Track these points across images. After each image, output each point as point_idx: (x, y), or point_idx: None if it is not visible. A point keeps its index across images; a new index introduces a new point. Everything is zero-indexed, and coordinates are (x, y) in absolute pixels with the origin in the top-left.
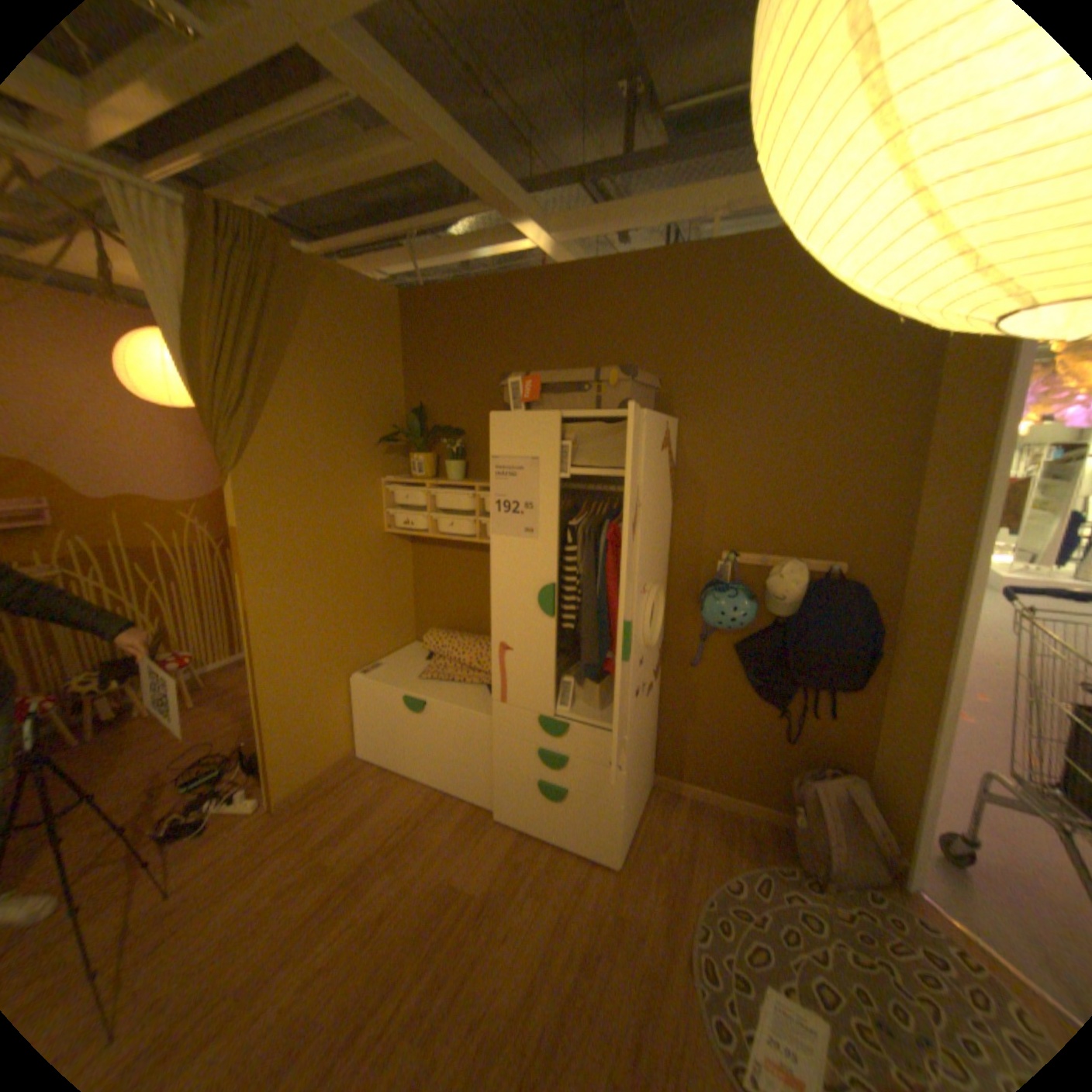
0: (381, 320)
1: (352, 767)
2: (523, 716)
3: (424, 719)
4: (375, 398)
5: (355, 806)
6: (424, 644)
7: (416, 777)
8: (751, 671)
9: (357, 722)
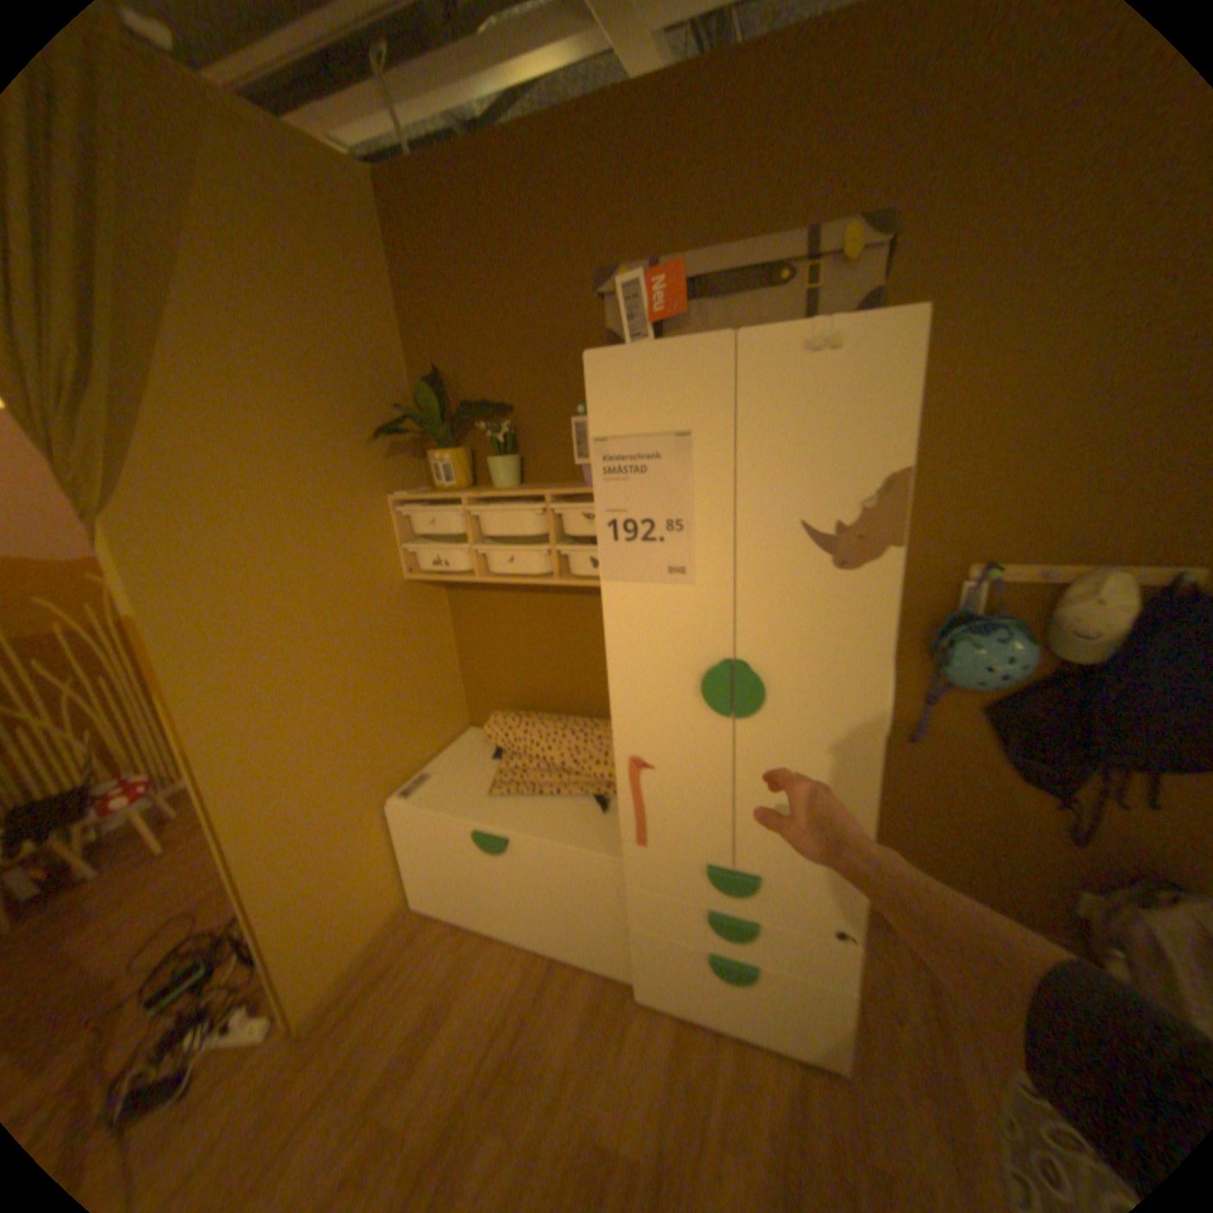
0: (346, 221)
1: (407, 926)
2: (676, 864)
3: (507, 861)
4: (358, 362)
5: (421, 999)
6: (486, 736)
7: (504, 935)
8: (1015, 745)
9: (404, 863)
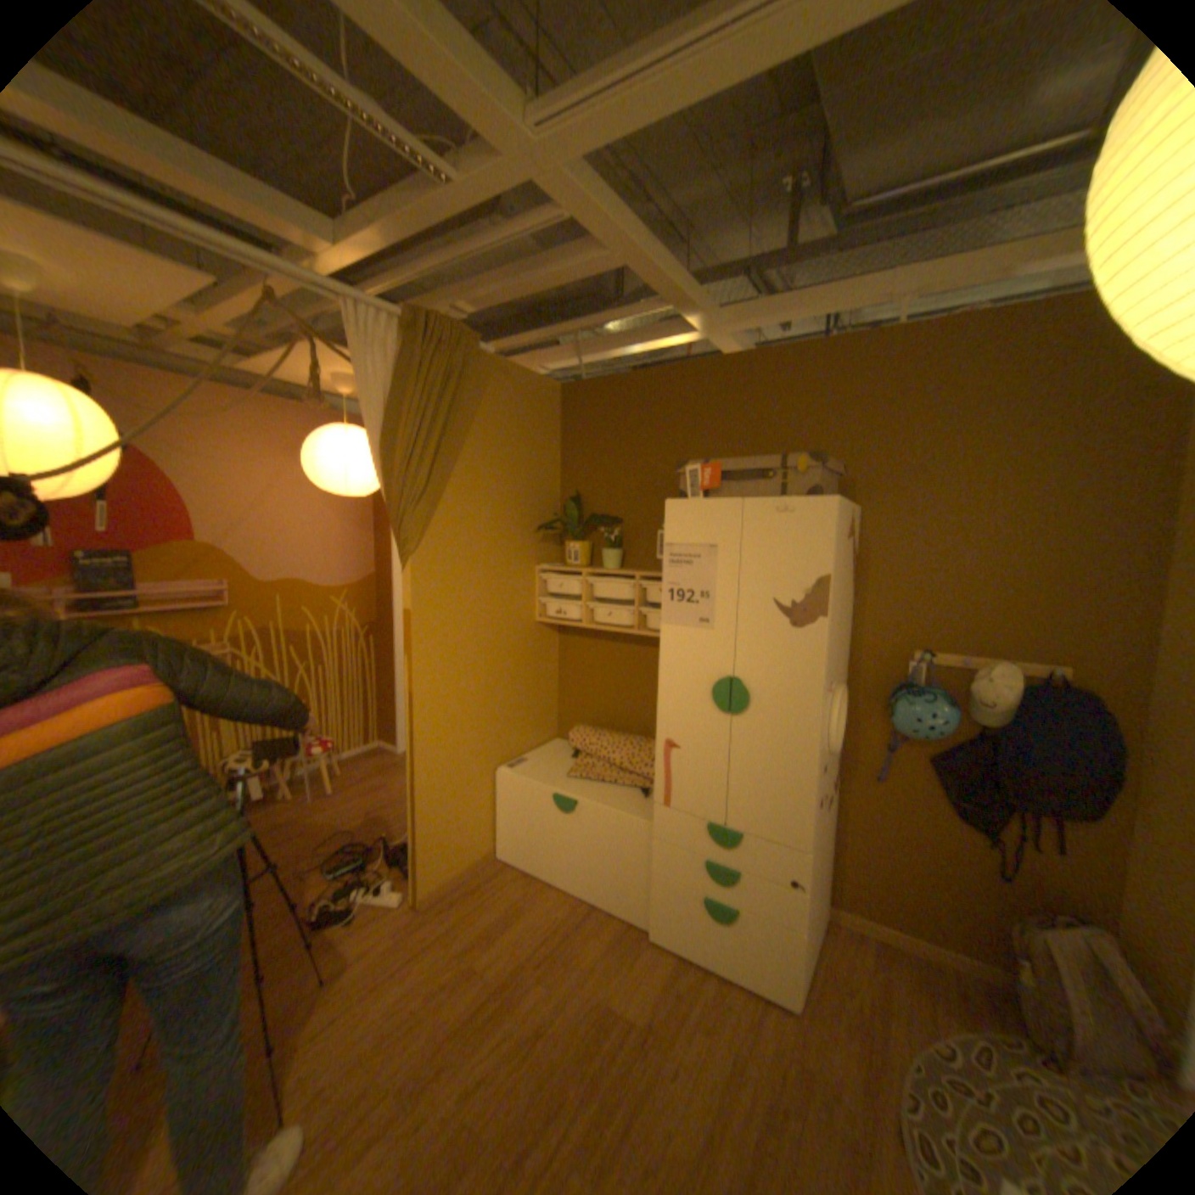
0: (543, 412)
1: (493, 869)
2: (688, 823)
3: (574, 821)
4: (535, 487)
5: (499, 911)
6: (569, 741)
7: (561, 886)
8: (953, 791)
9: (500, 820)
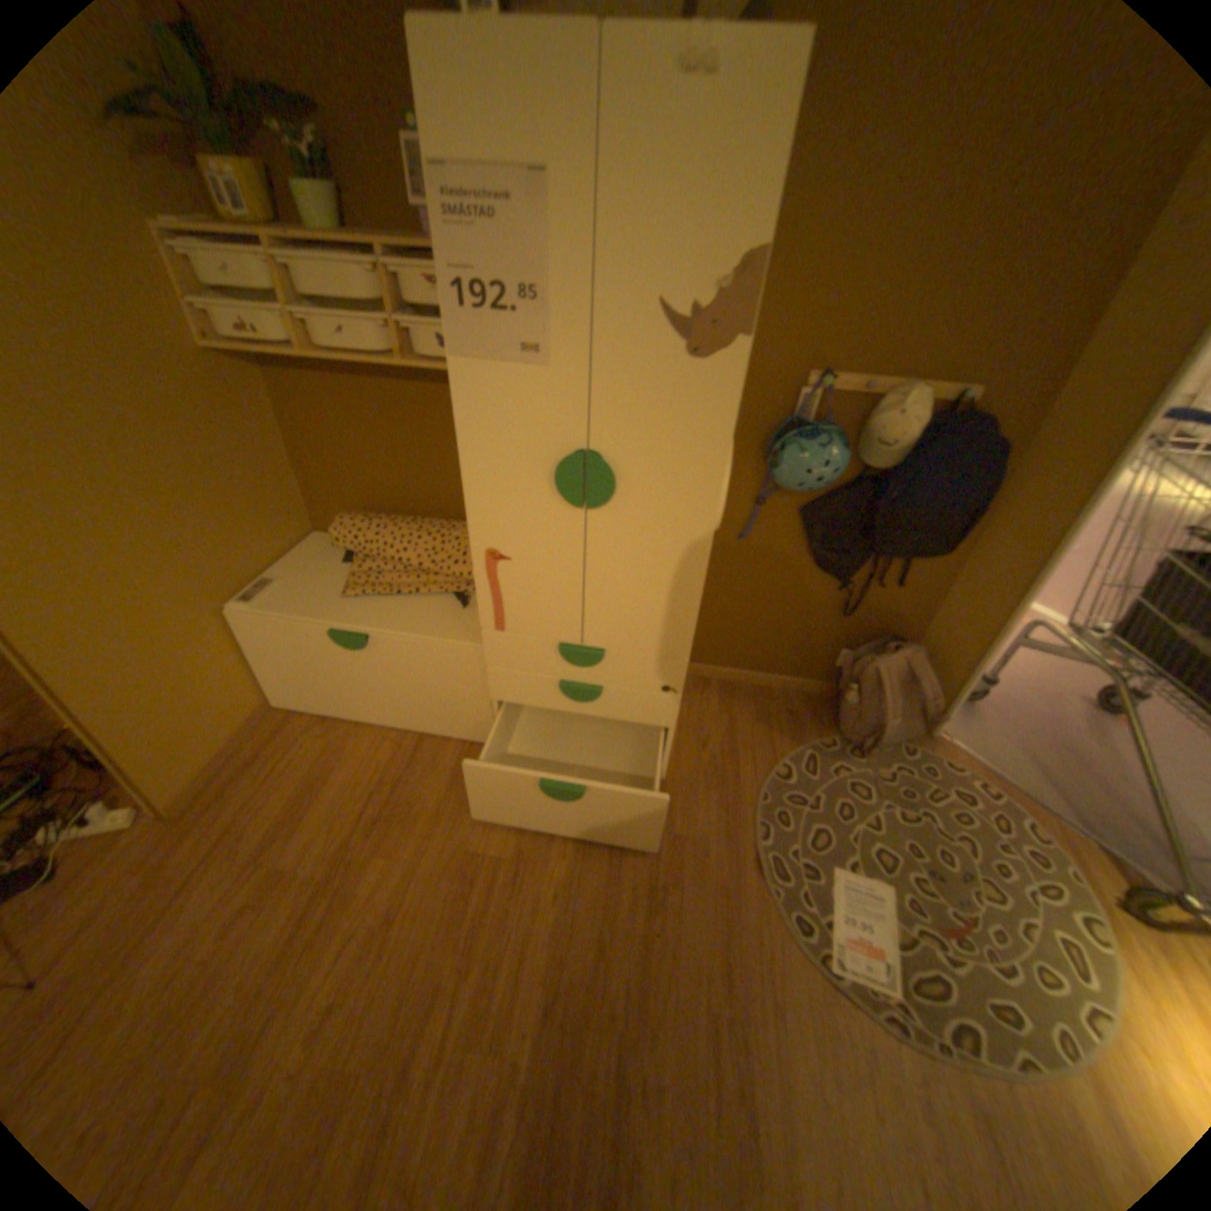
0: None
1: (271, 723)
2: (532, 645)
3: (370, 656)
4: None
5: (296, 777)
6: (333, 540)
7: (373, 721)
8: (817, 540)
9: (258, 667)
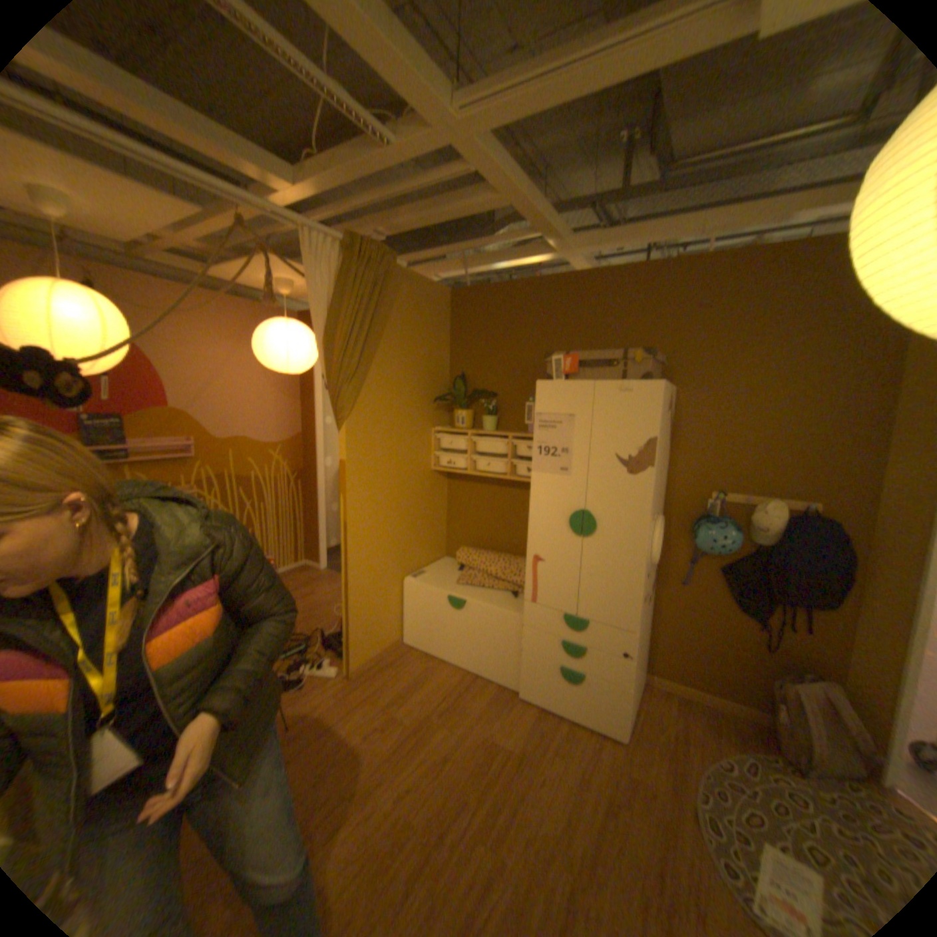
0: (438, 312)
1: (401, 651)
2: (549, 615)
3: (463, 615)
4: (431, 369)
5: (408, 680)
6: (456, 558)
7: (452, 662)
8: (735, 591)
9: (406, 616)
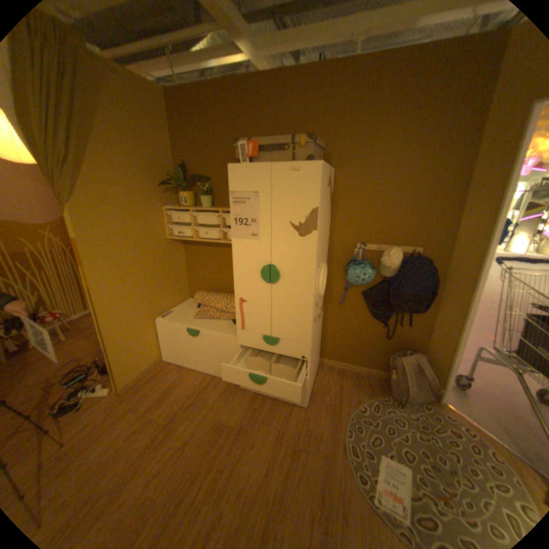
0: (153, 106)
1: (161, 366)
2: (254, 336)
3: (199, 339)
4: (154, 157)
5: (164, 386)
6: (195, 299)
7: (196, 369)
8: (370, 305)
9: (161, 343)
